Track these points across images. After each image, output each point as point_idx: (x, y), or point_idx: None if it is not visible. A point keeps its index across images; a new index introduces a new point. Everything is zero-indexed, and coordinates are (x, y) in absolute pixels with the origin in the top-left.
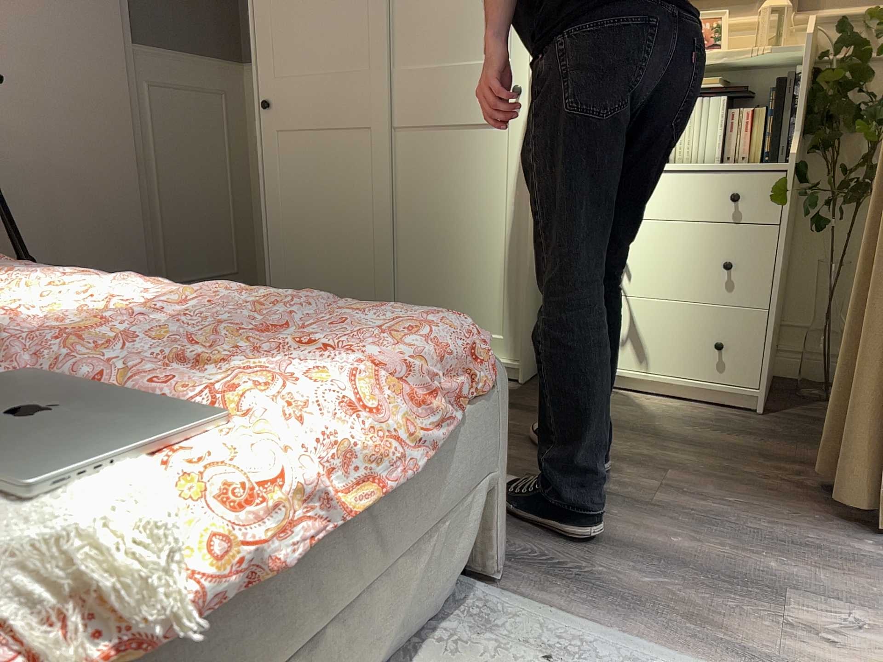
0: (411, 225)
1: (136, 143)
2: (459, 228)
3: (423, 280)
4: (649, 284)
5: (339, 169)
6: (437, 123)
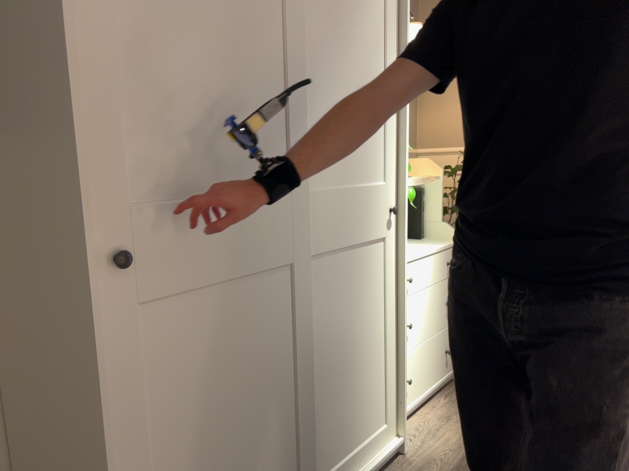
0: (318, 365)
1: None
2: (356, 345)
3: (329, 419)
4: (425, 331)
5: (248, 330)
6: (341, 244)
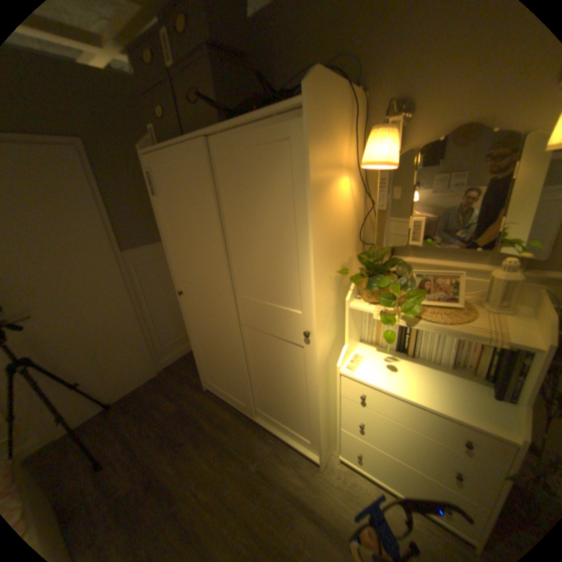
0: (254, 370)
1: (126, 300)
2: (279, 384)
3: (263, 397)
4: (396, 453)
5: (216, 333)
6: (261, 330)
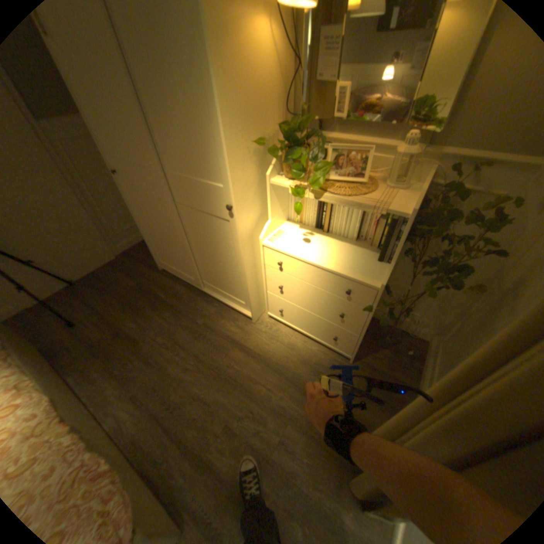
0: (196, 248)
1: (63, 182)
2: (217, 257)
3: (207, 270)
4: (304, 305)
5: (157, 214)
6: (194, 207)
